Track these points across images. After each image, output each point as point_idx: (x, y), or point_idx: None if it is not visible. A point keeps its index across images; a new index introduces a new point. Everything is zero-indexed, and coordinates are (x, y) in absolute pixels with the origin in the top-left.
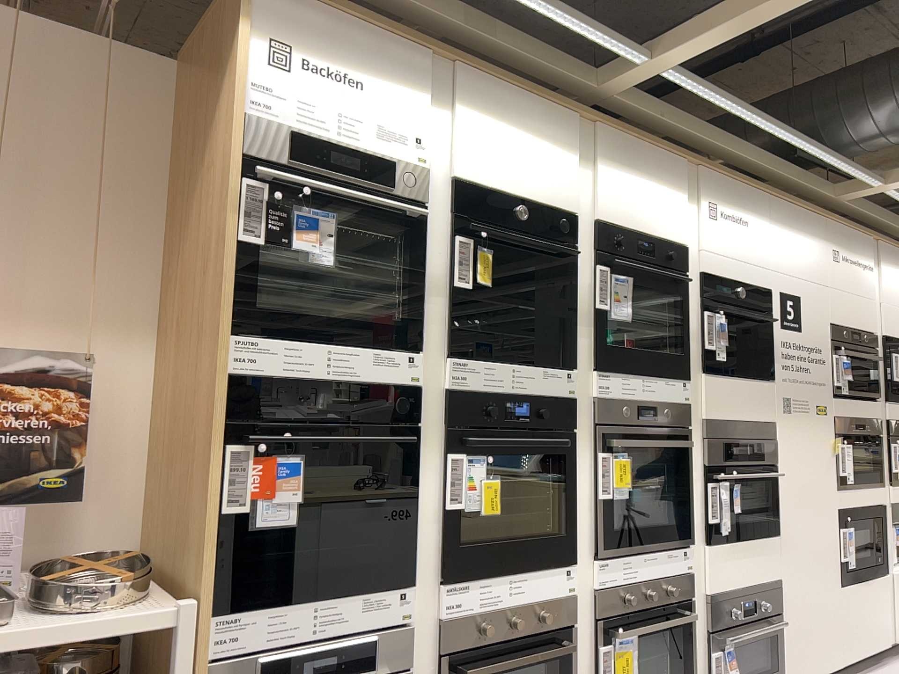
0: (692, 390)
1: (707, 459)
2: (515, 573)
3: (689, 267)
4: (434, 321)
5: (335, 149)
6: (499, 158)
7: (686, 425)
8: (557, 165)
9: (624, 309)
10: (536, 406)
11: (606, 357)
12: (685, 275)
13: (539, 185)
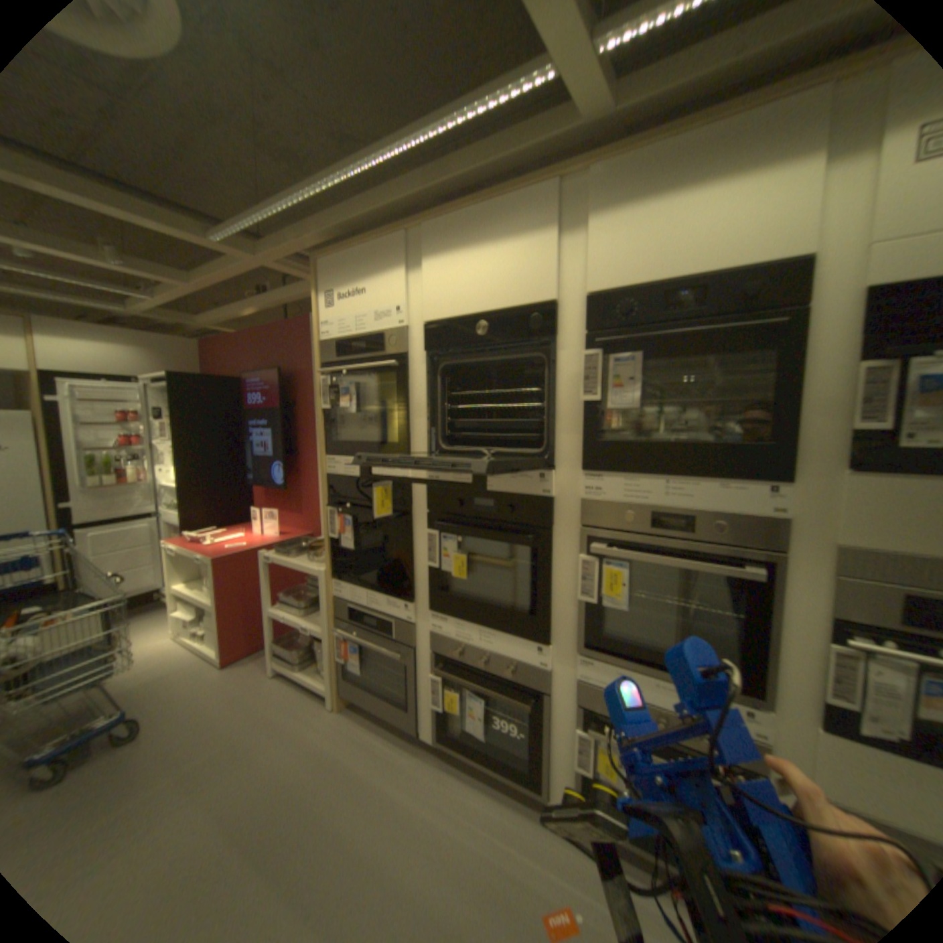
0: (812, 499)
1: (836, 612)
2: (485, 629)
3: (830, 288)
4: (419, 438)
5: (352, 342)
6: (458, 289)
7: (782, 550)
8: (523, 259)
9: (627, 395)
10: (501, 503)
11: (595, 456)
12: (803, 308)
13: (499, 293)
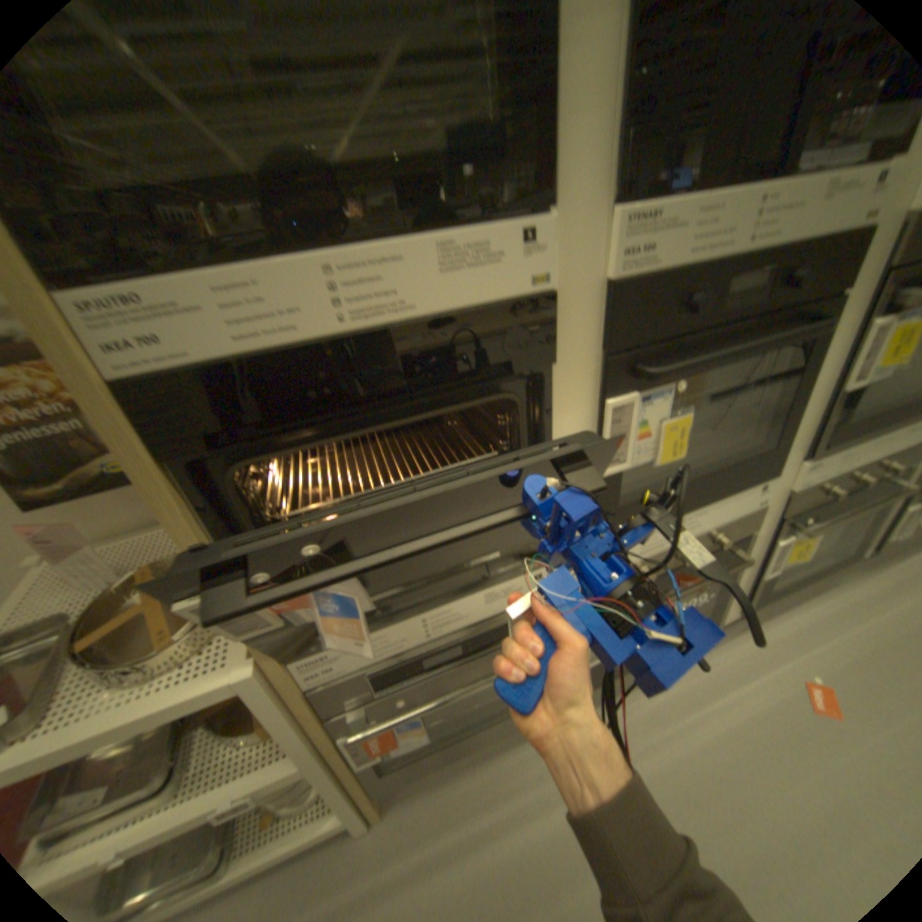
0: None
1: None
2: (692, 510)
3: None
4: (588, 105)
5: None
6: None
7: None
8: None
9: None
10: (789, 265)
11: None
12: None
13: None
